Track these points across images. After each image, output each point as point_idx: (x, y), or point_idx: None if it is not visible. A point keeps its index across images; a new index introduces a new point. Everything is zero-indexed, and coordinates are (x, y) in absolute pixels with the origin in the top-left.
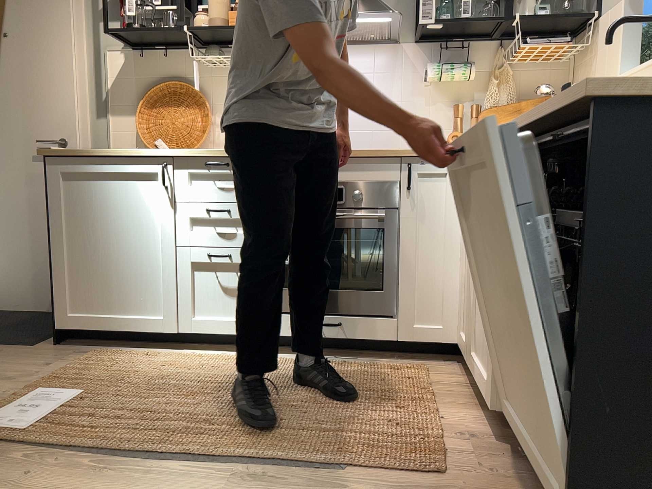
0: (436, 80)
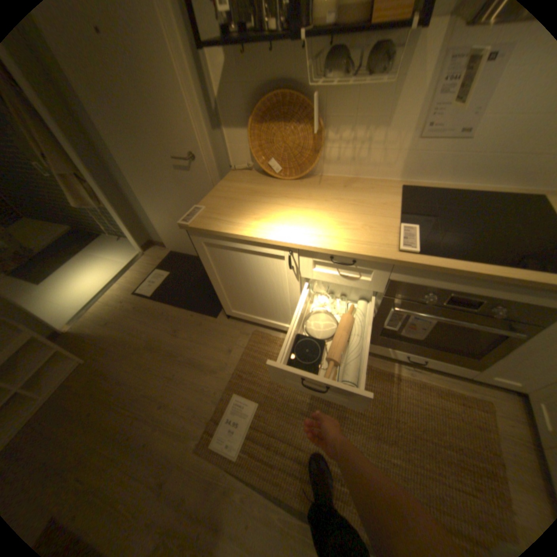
0: None
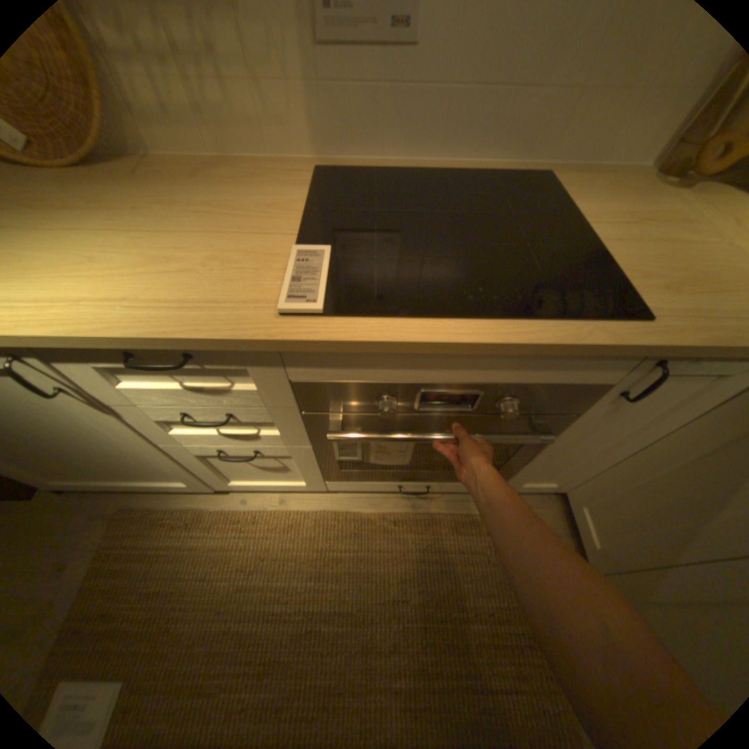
0: None
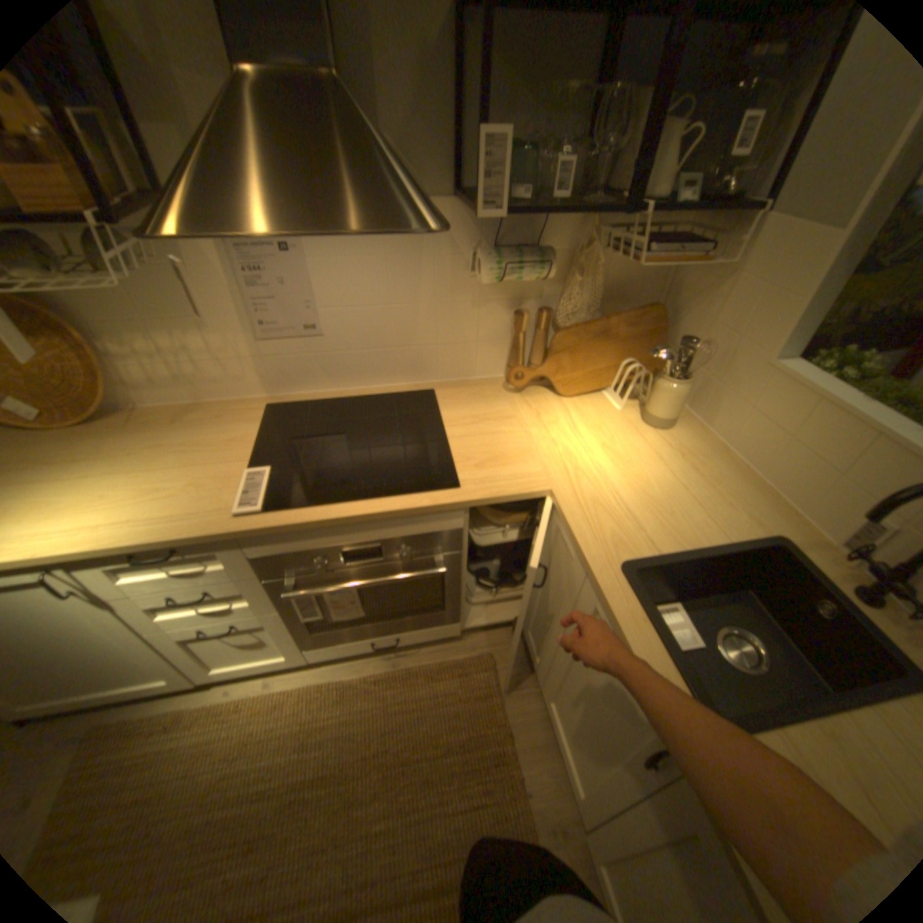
0: (494, 282)
